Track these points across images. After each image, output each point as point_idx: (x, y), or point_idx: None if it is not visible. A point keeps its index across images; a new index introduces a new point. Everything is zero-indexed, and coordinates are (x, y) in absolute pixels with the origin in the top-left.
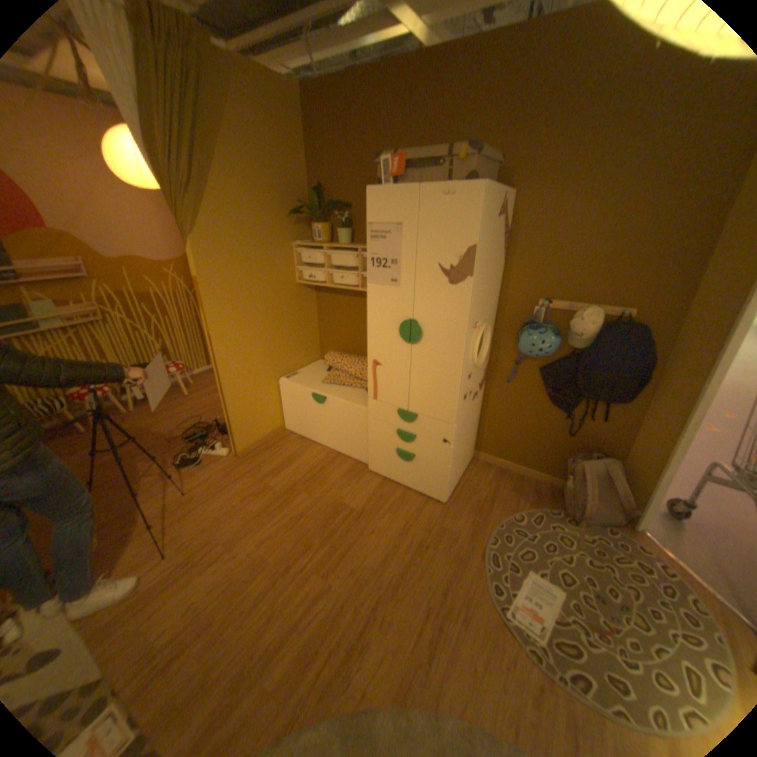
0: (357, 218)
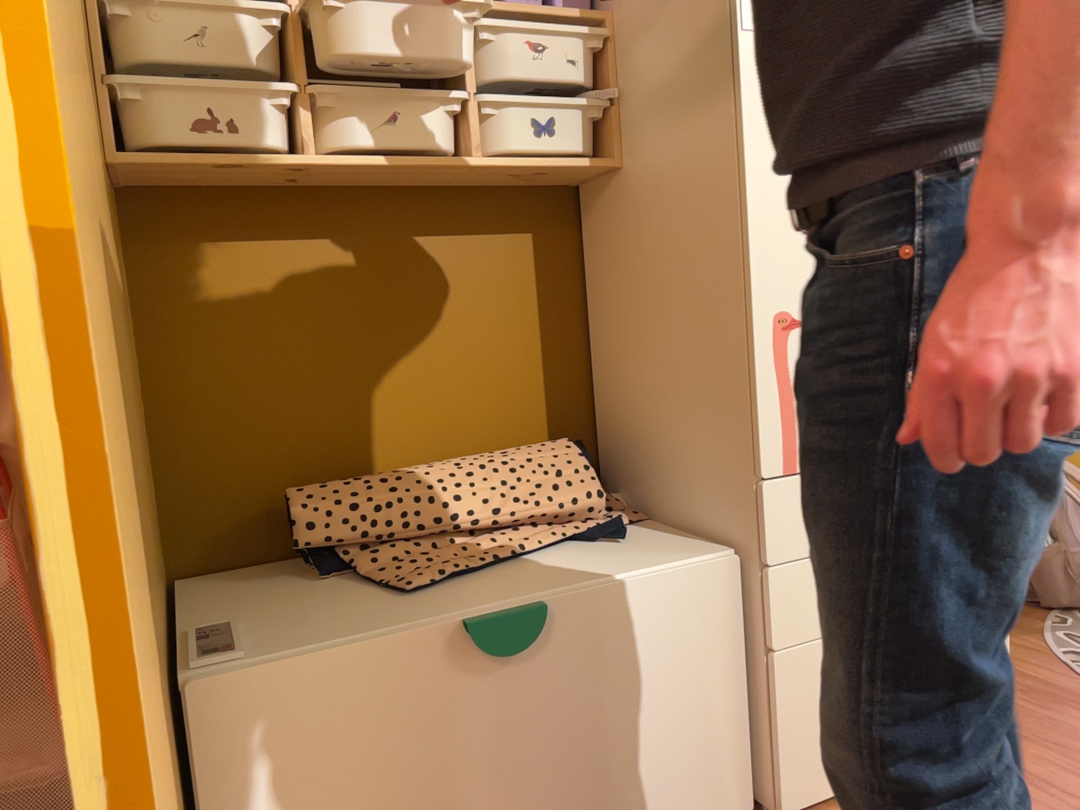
0: None
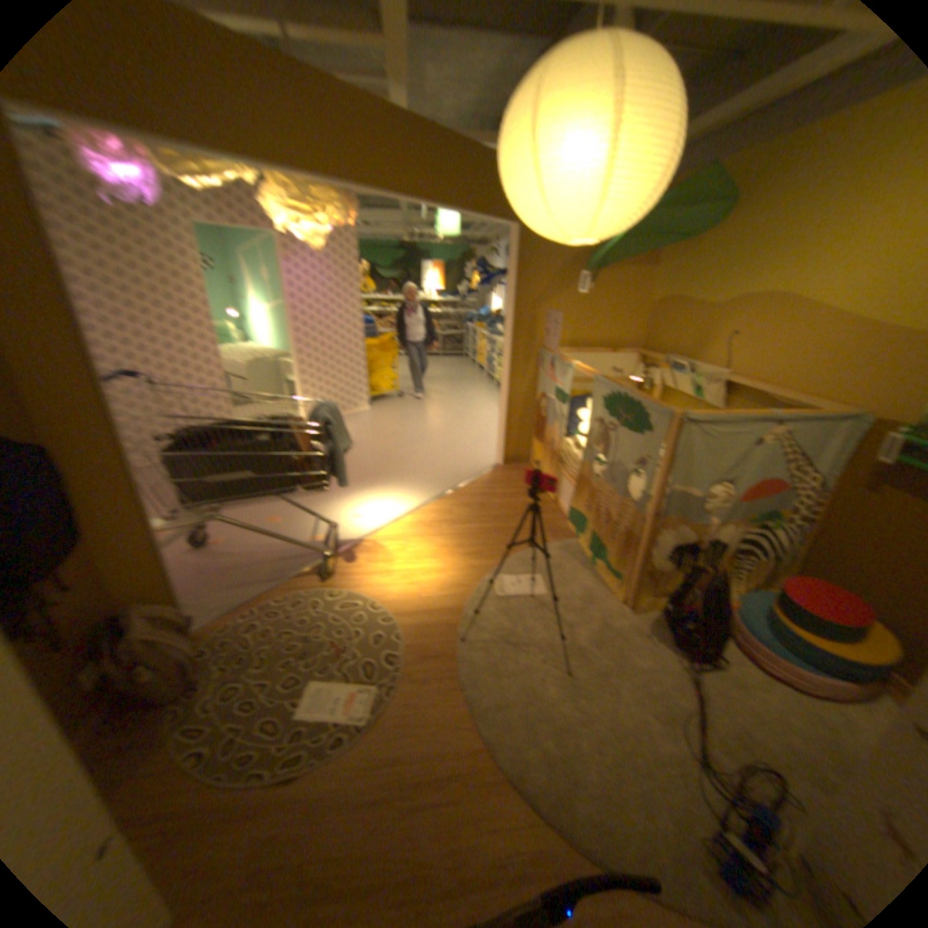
0: None
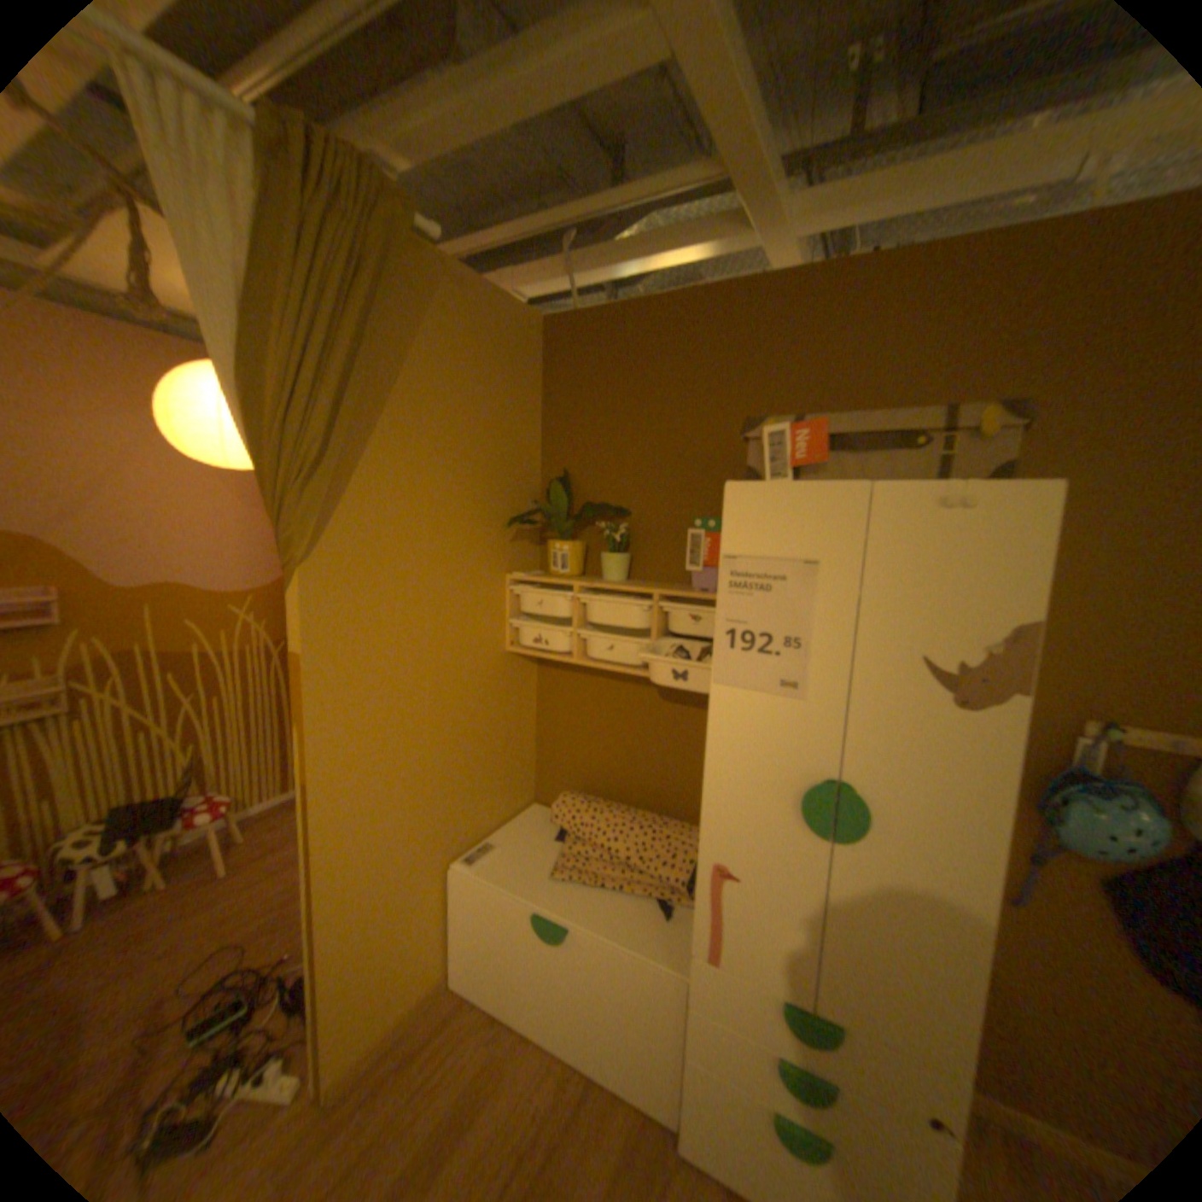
0: (641, 534)
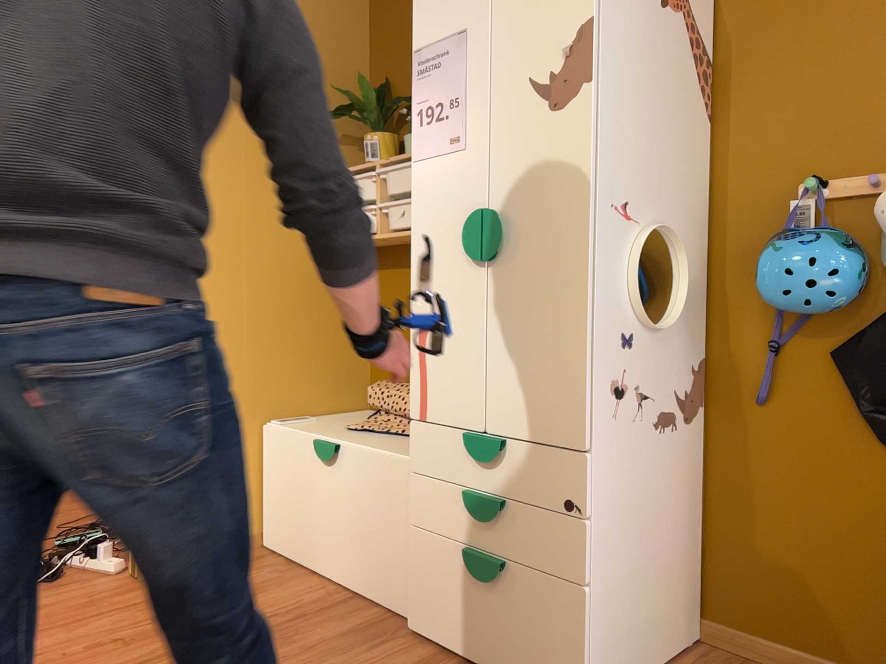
0: None
